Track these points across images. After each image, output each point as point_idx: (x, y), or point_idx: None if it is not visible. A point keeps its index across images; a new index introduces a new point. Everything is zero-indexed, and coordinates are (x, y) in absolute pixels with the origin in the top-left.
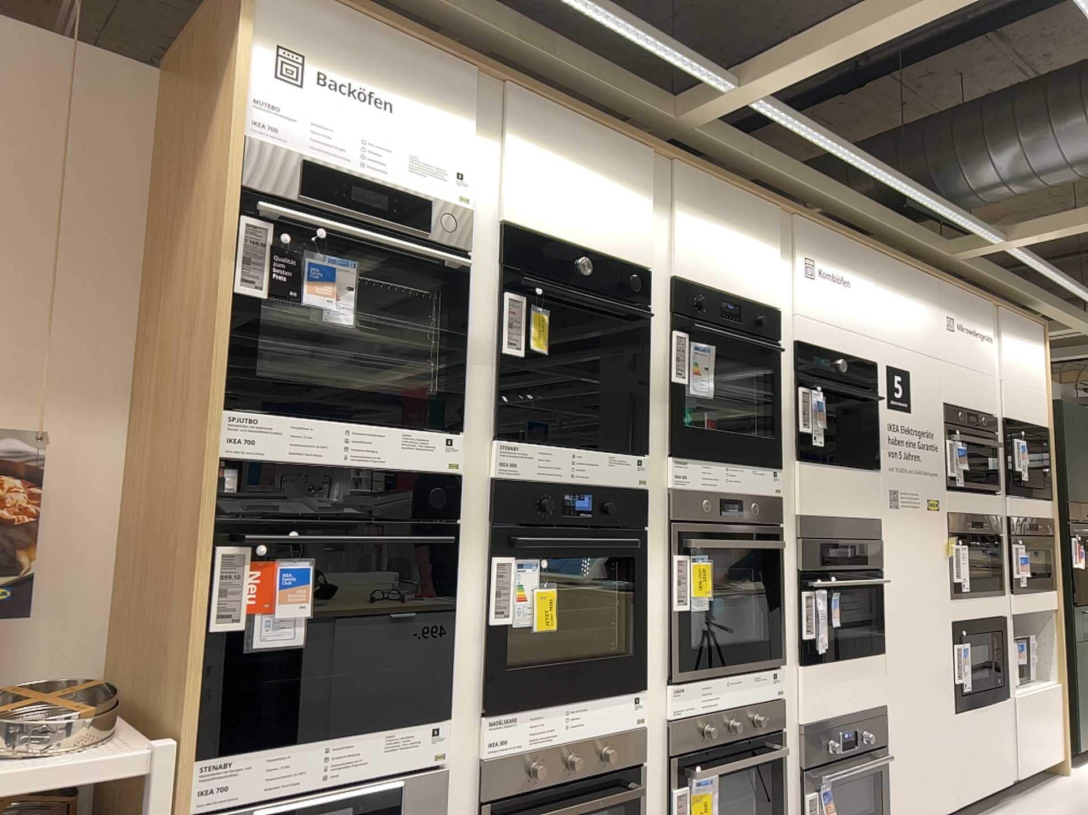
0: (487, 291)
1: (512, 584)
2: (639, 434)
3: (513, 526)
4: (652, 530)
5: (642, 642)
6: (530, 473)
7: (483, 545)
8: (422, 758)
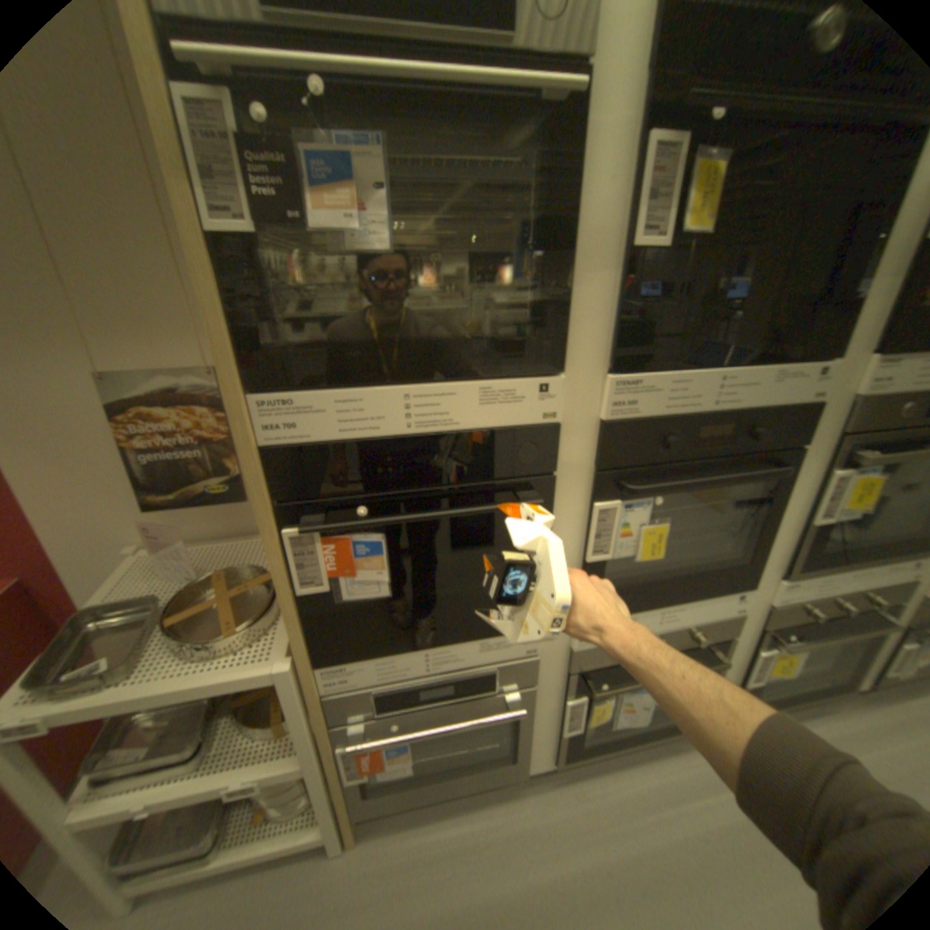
0: (615, 121)
1: (613, 528)
2: (843, 328)
3: (622, 471)
4: (819, 447)
5: (766, 557)
6: (654, 409)
7: (581, 493)
8: (513, 649)
